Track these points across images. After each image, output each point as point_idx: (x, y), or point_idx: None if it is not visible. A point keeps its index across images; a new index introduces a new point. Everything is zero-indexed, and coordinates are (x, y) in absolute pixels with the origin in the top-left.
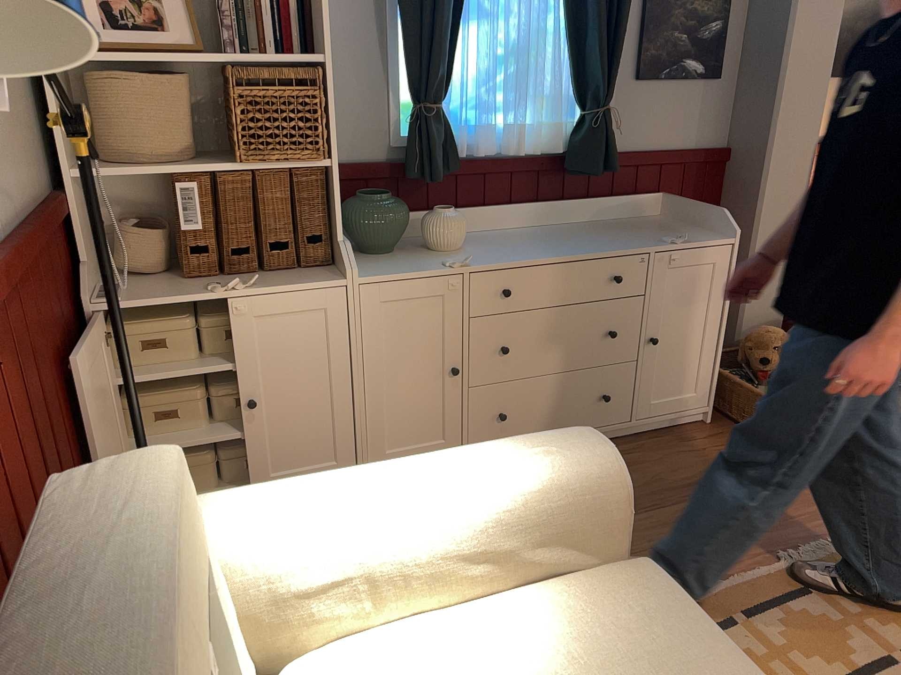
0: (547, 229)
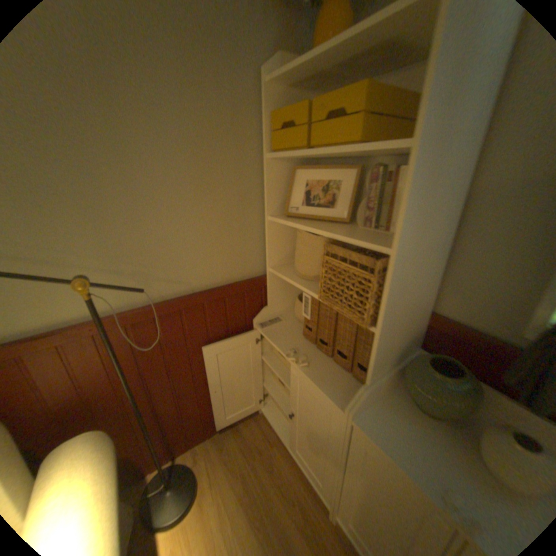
0: None
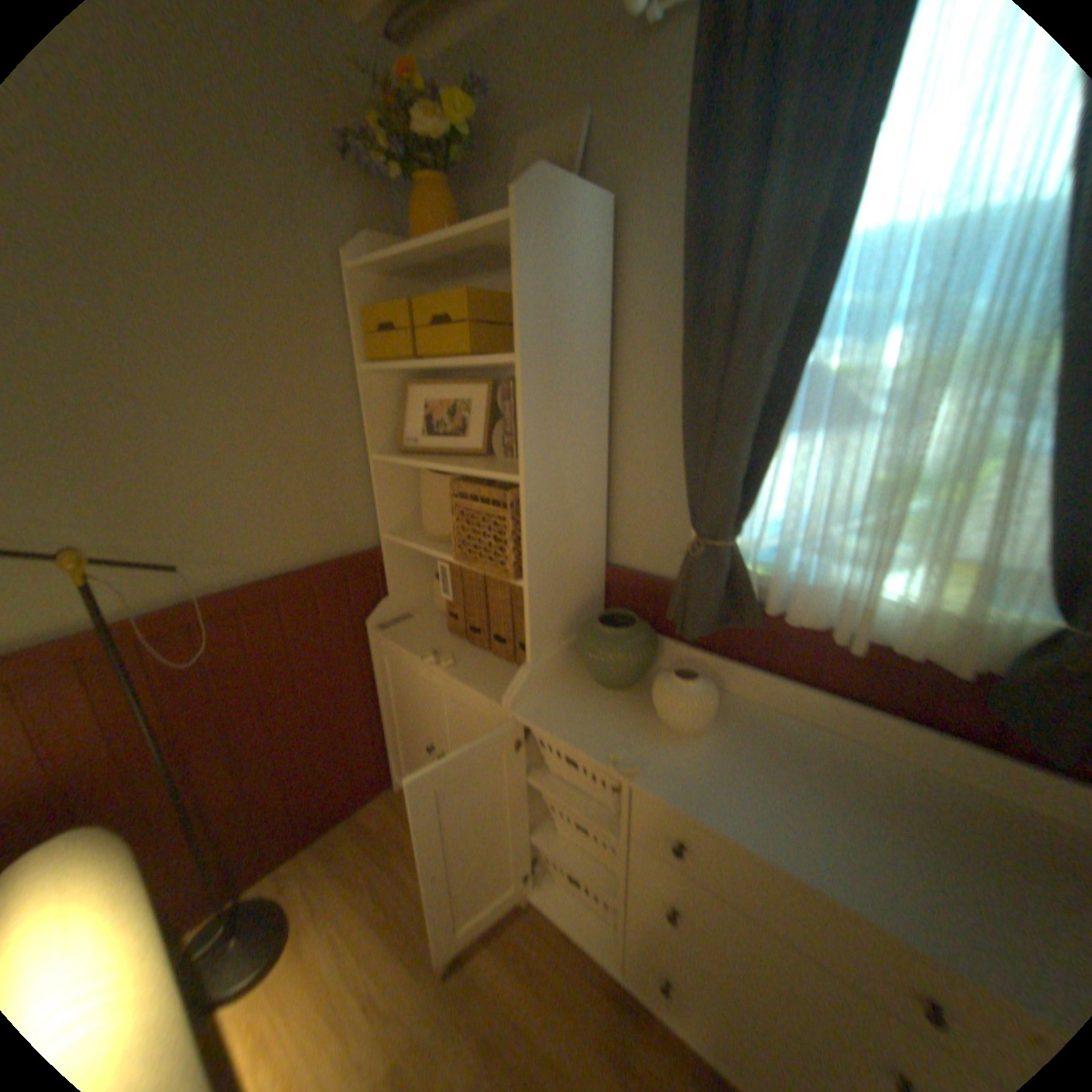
0: (918, 783)
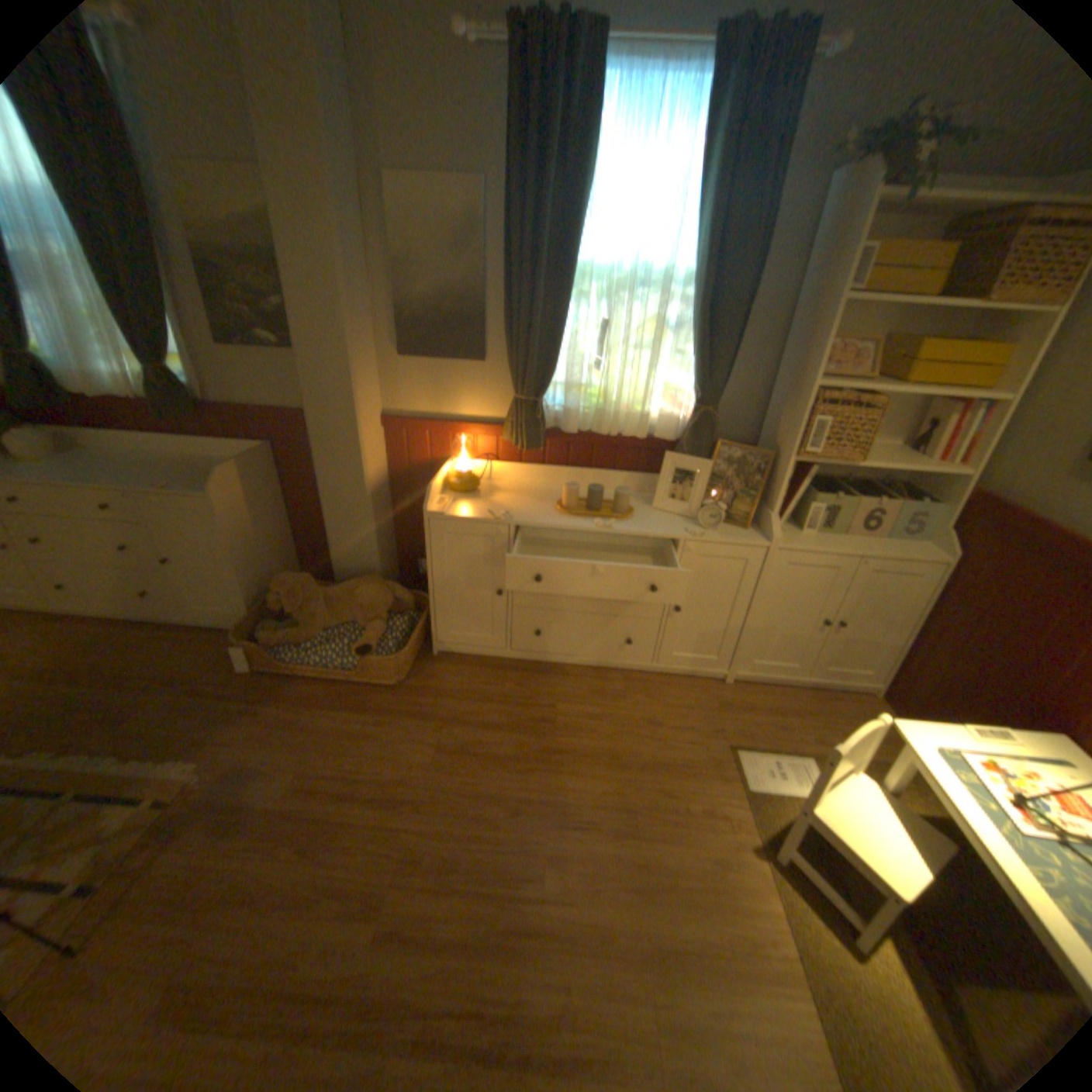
0: (152, 457)
